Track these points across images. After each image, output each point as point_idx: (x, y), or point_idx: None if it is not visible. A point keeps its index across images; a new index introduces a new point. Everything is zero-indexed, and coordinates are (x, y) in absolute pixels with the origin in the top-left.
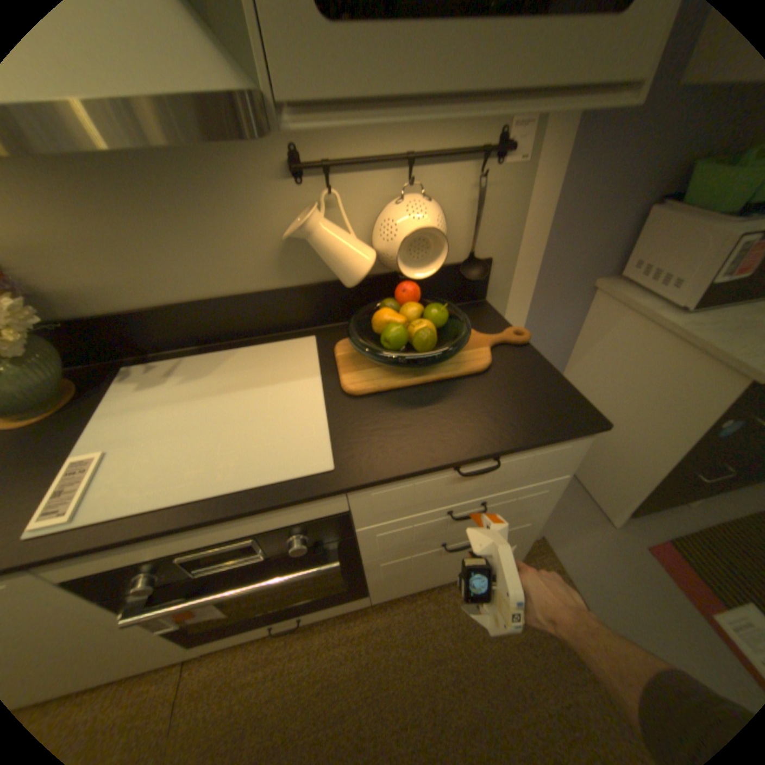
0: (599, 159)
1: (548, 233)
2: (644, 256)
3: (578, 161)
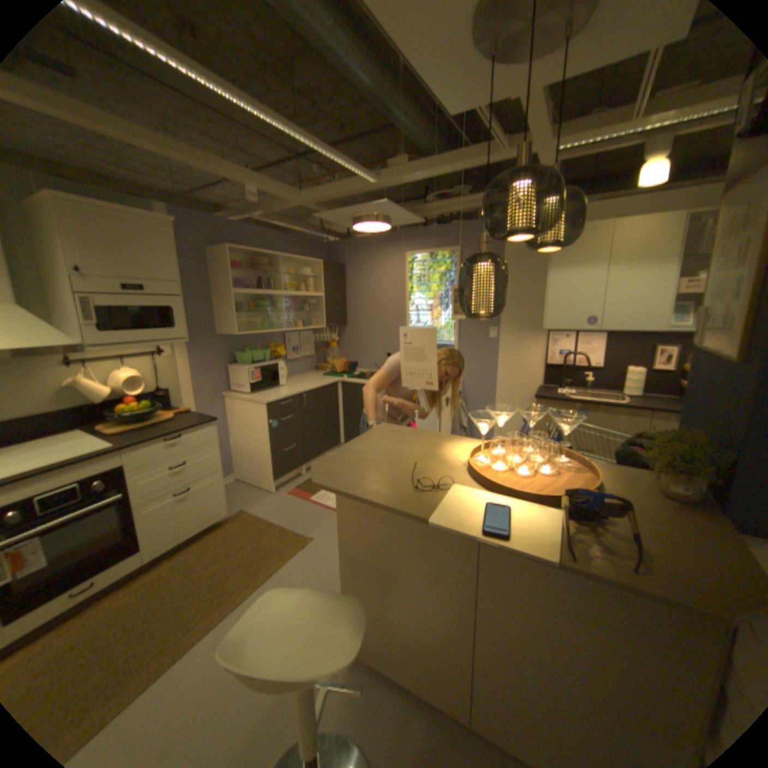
0: (200, 353)
1: (191, 378)
2: (234, 382)
3: (192, 354)
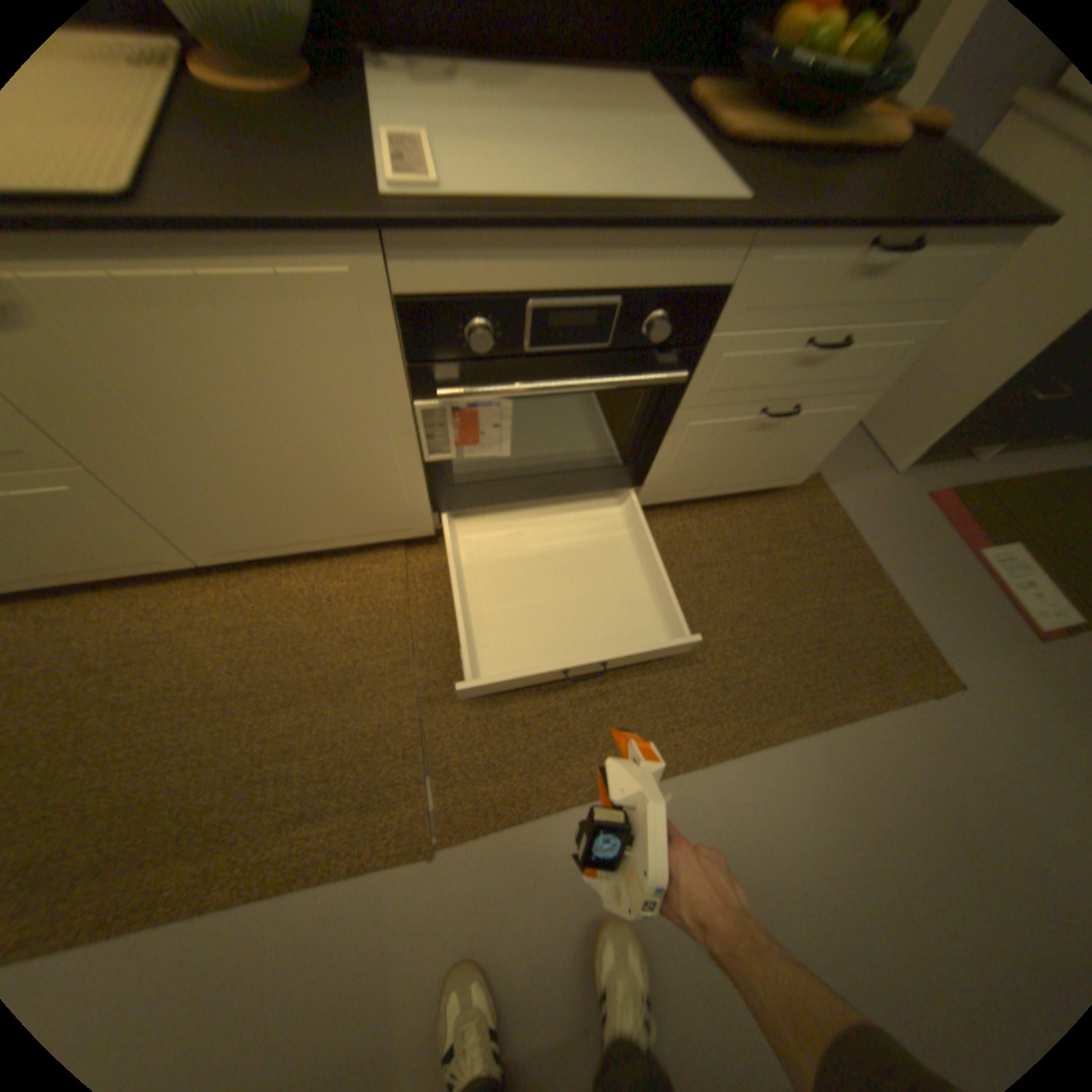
0: None
1: None
2: None
3: None
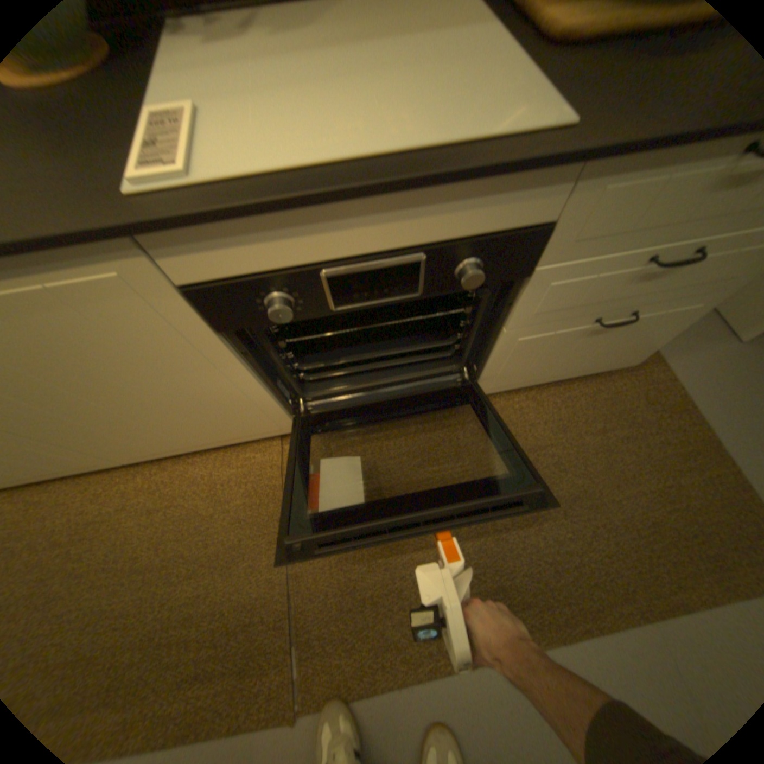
0: None
1: None
2: None
3: None
